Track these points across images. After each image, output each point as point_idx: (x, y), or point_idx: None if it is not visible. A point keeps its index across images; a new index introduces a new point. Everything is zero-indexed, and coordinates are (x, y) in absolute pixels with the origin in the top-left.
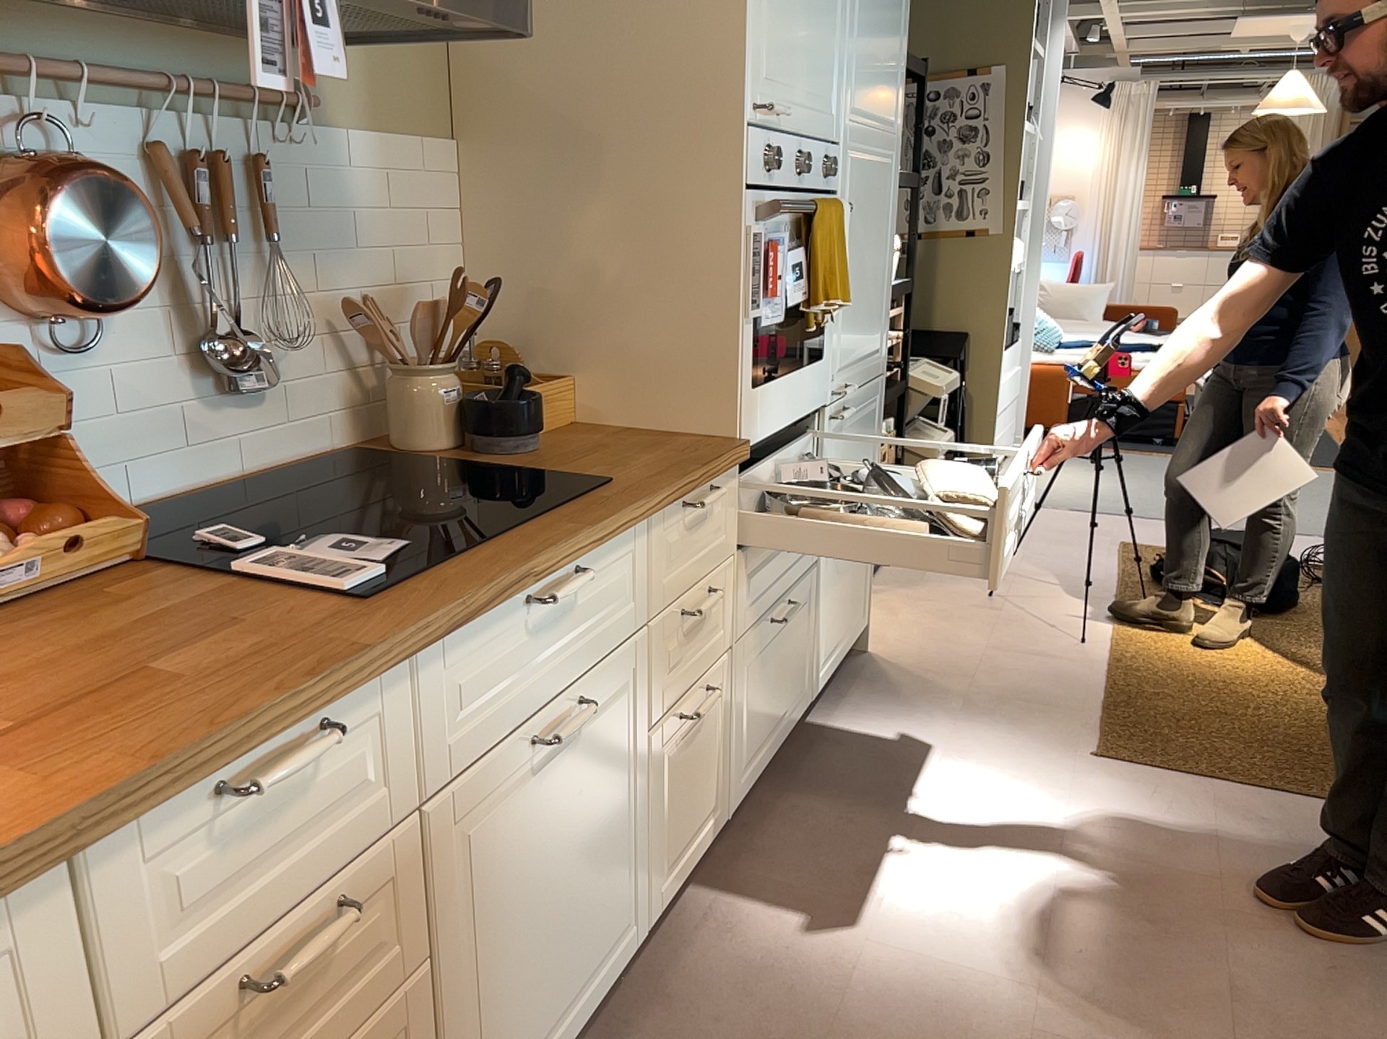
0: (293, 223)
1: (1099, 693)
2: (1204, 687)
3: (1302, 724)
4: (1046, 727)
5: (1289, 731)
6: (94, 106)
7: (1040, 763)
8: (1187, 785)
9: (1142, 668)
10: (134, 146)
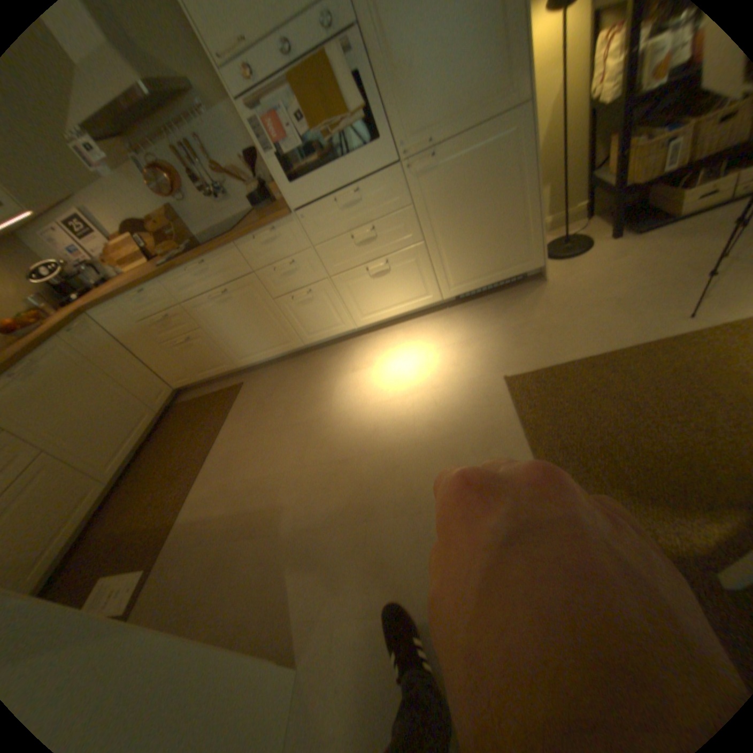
0: (213, 145)
1: (602, 353)
2: (692, 388)
3: (687, 454)
4: (524, 354)
5: (658, 448)
6: (156, 142)
7: (481, 366)
8: (506, 416)
9: (682, 354)
10: (167, 147)
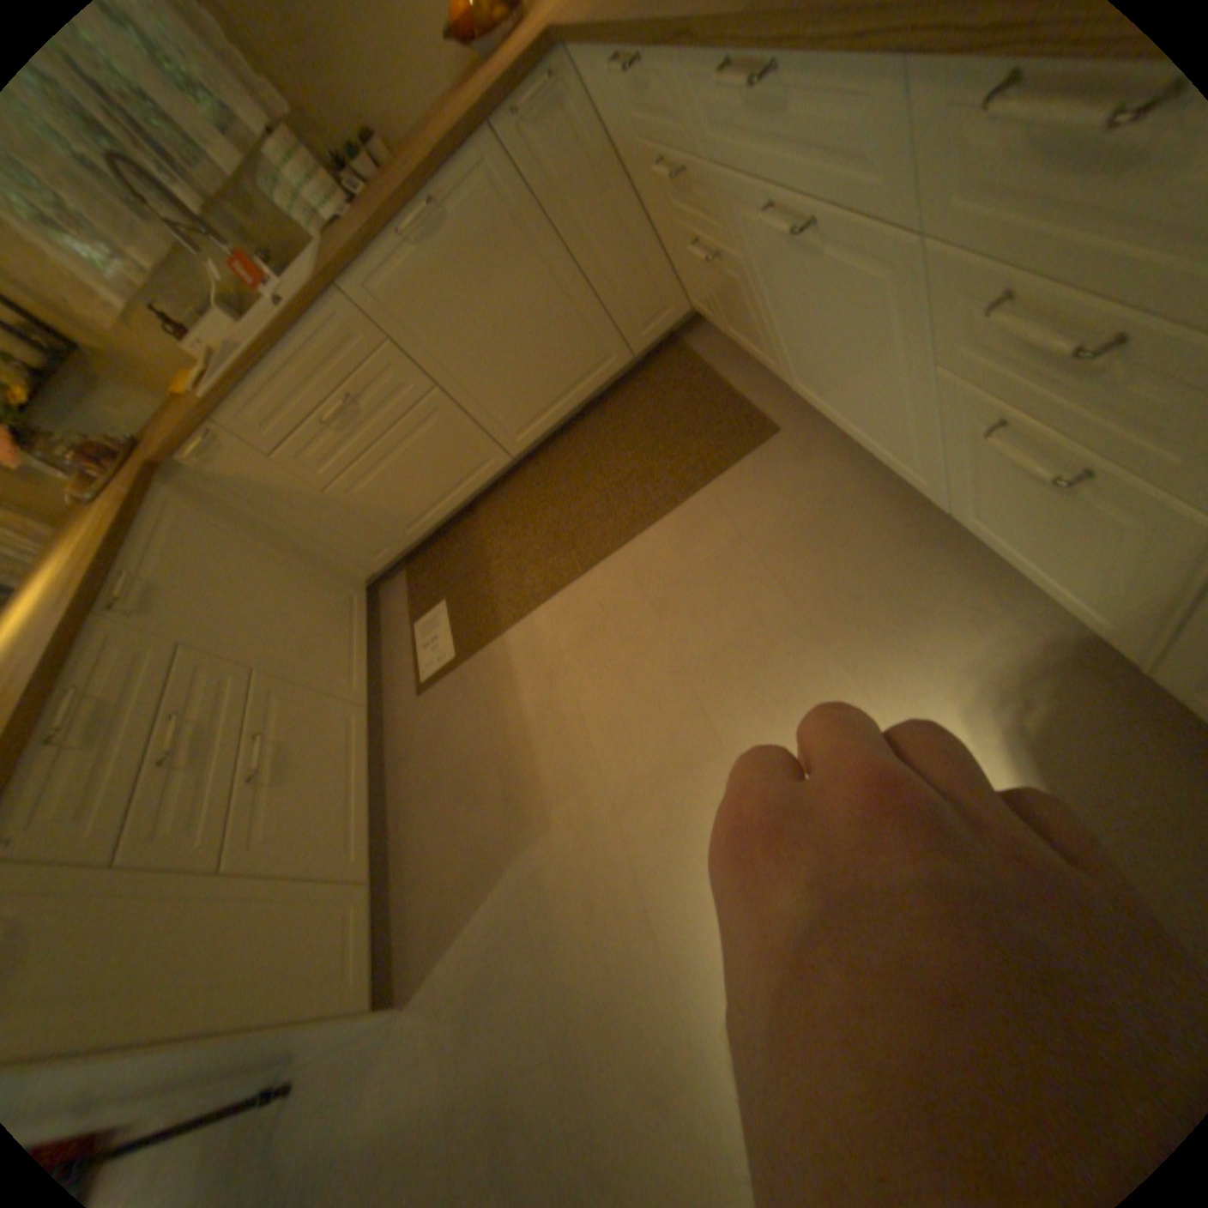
0: None
1: None
2: None
3: None
4: None
5: None
6: None
7: None
8: None
9: None
10: None
